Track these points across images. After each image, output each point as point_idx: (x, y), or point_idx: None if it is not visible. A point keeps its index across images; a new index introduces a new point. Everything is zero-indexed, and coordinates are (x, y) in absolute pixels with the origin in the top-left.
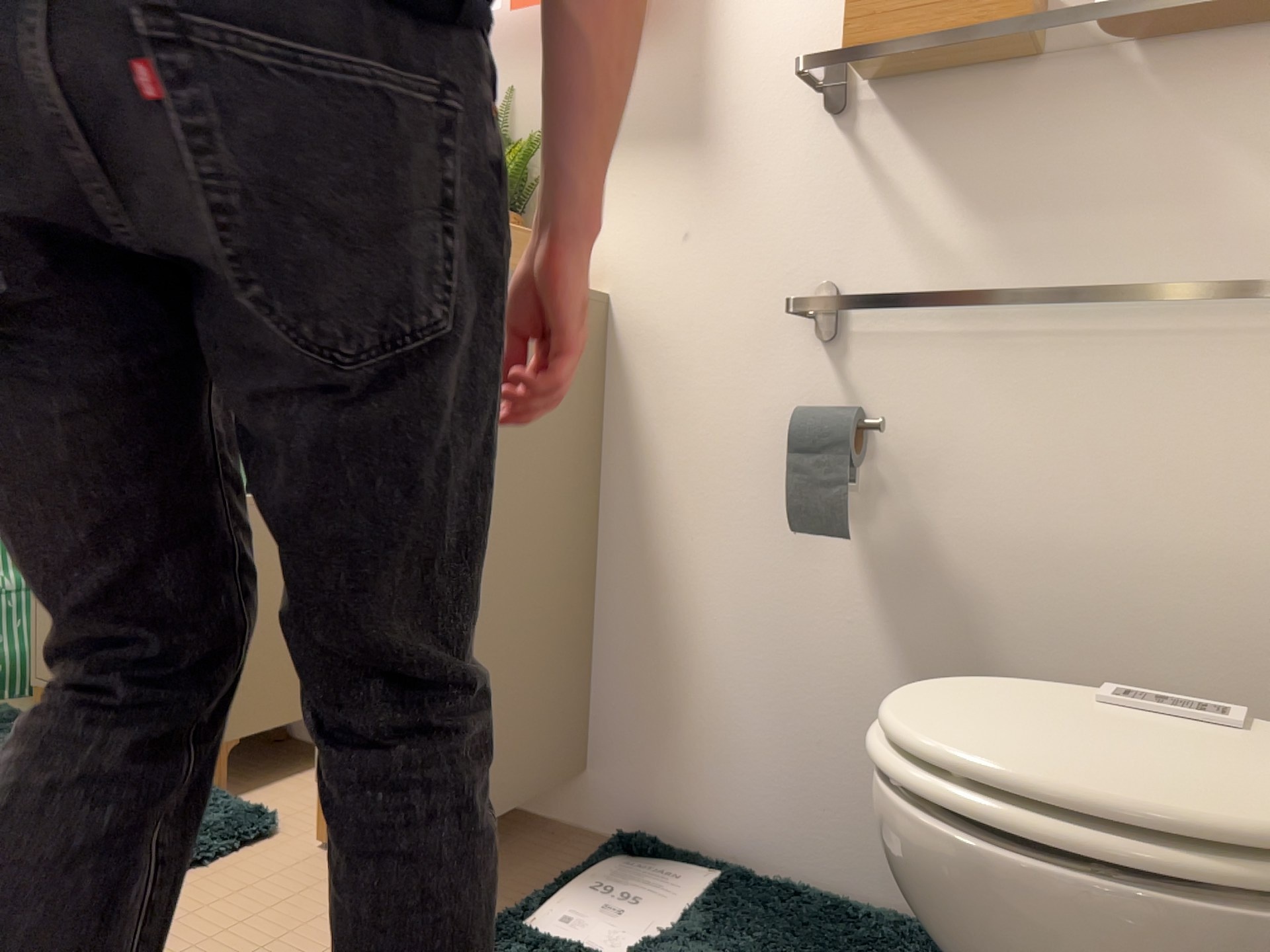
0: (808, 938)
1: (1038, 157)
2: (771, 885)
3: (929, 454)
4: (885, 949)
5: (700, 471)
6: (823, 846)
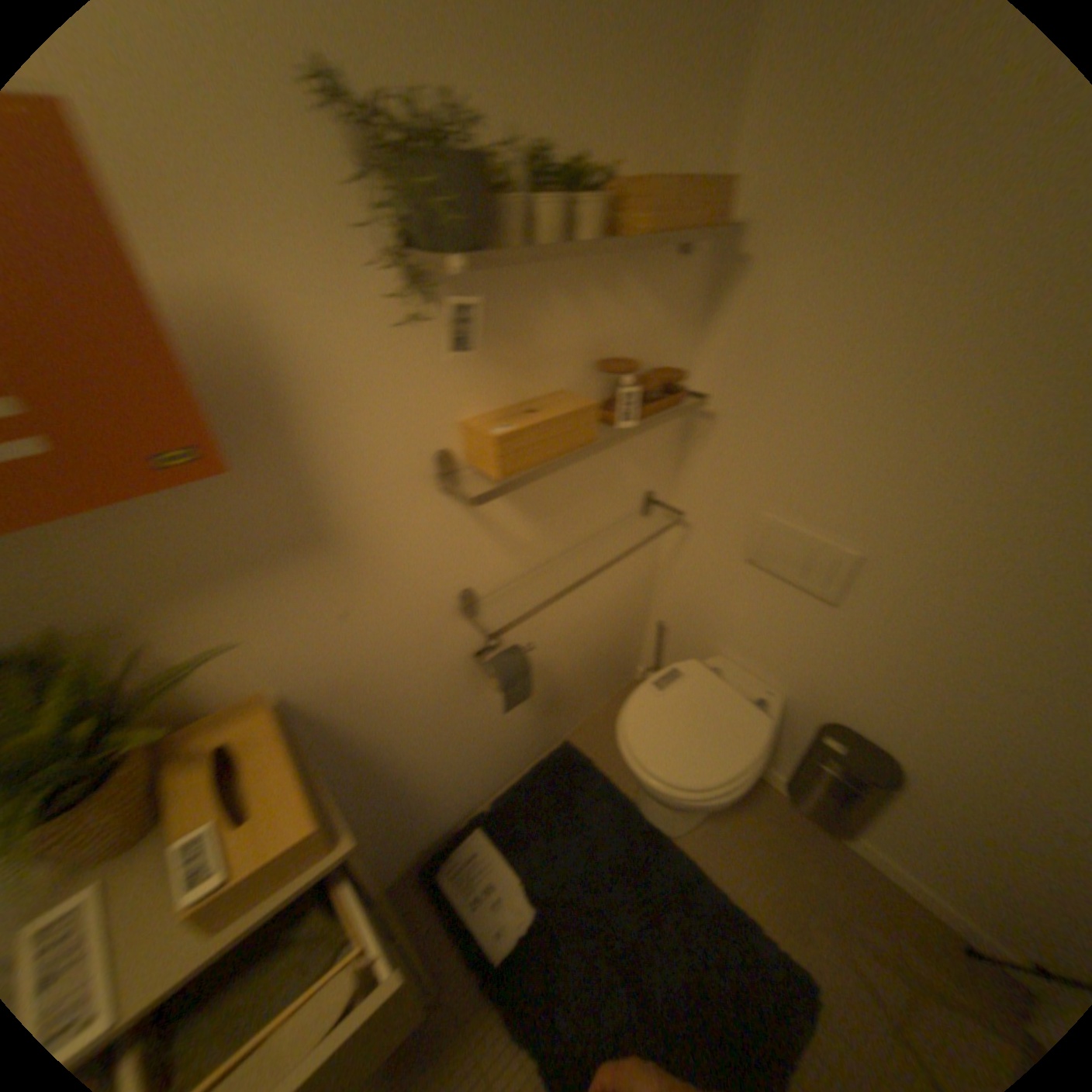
0: (546, 815)
1: (562, 481)
2: (499, 809)
3: (526, 629)
4: (559, 787)
5: (406, 721)
6: (501, 776)
